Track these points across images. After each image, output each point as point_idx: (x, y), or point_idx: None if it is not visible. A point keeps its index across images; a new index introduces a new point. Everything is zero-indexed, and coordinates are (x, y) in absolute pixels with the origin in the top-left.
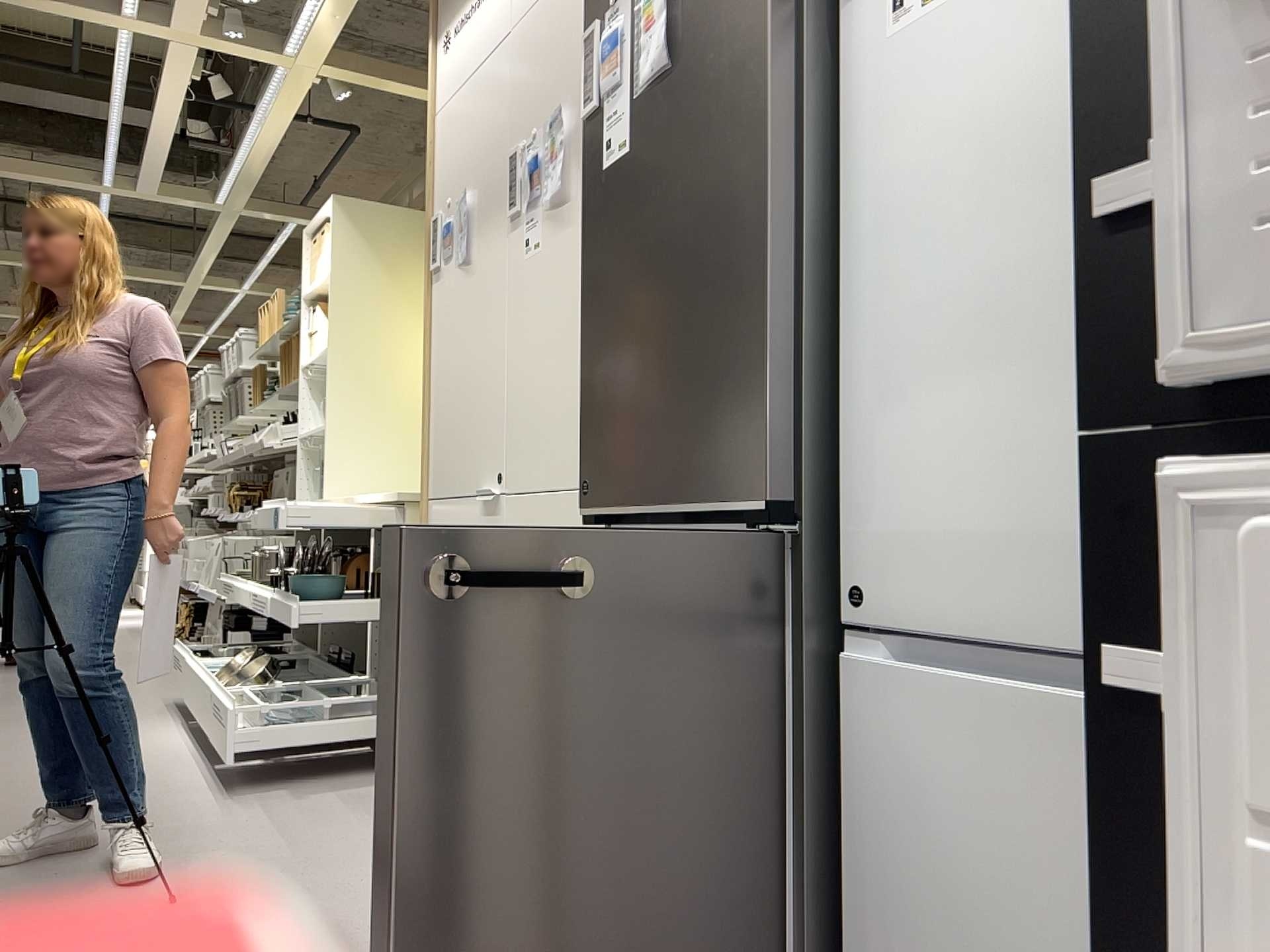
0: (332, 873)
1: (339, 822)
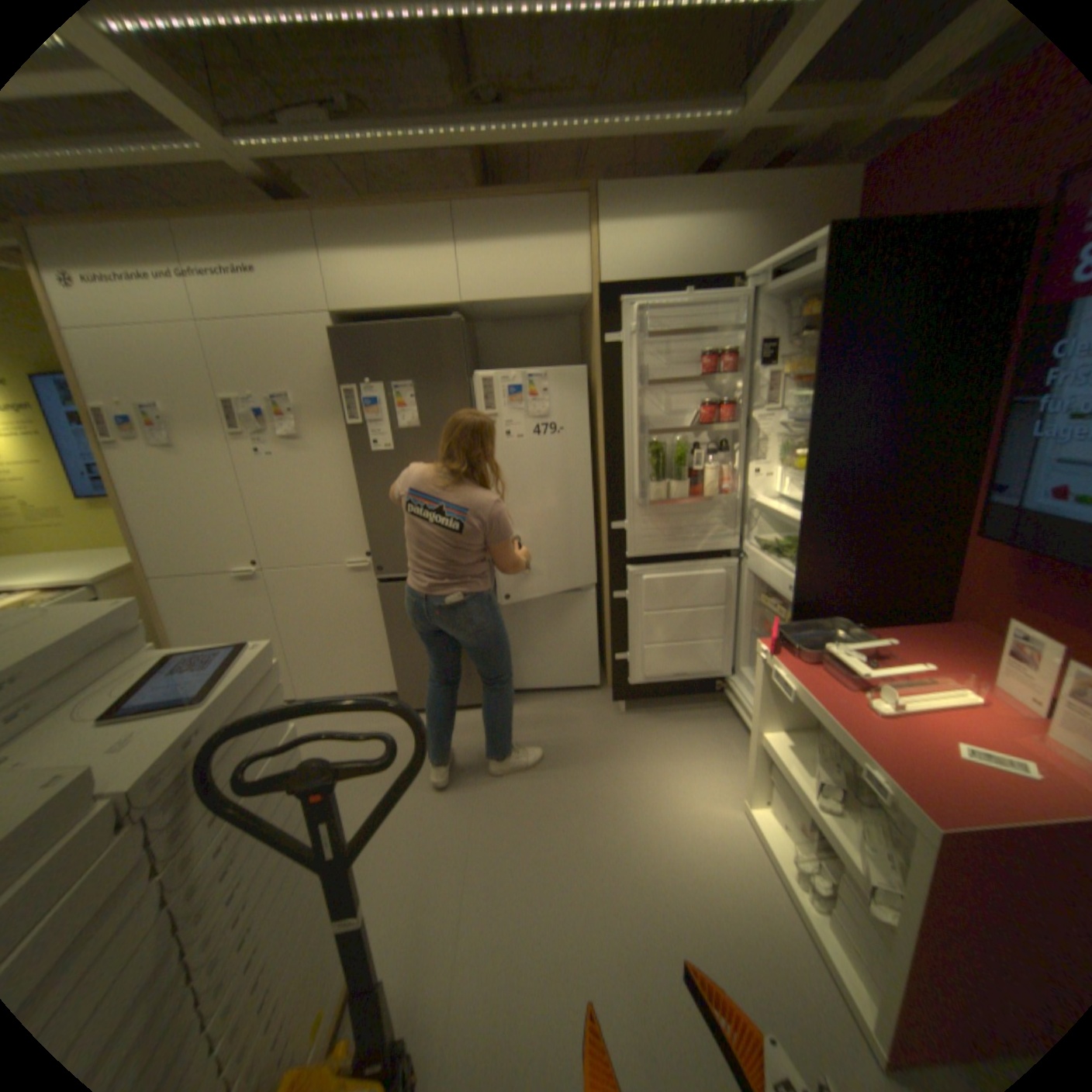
0: None
1: None
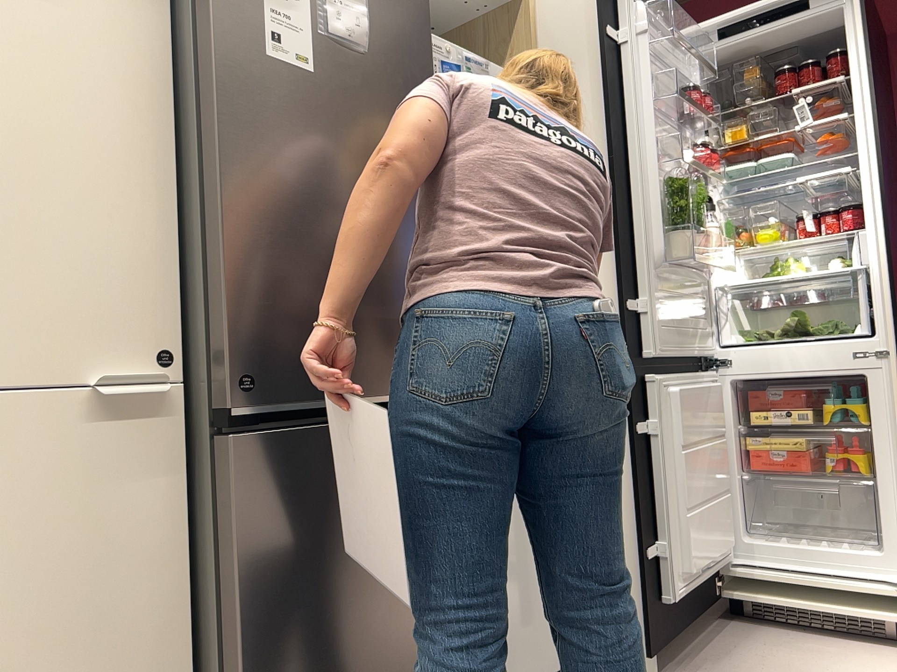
0: None
1: None
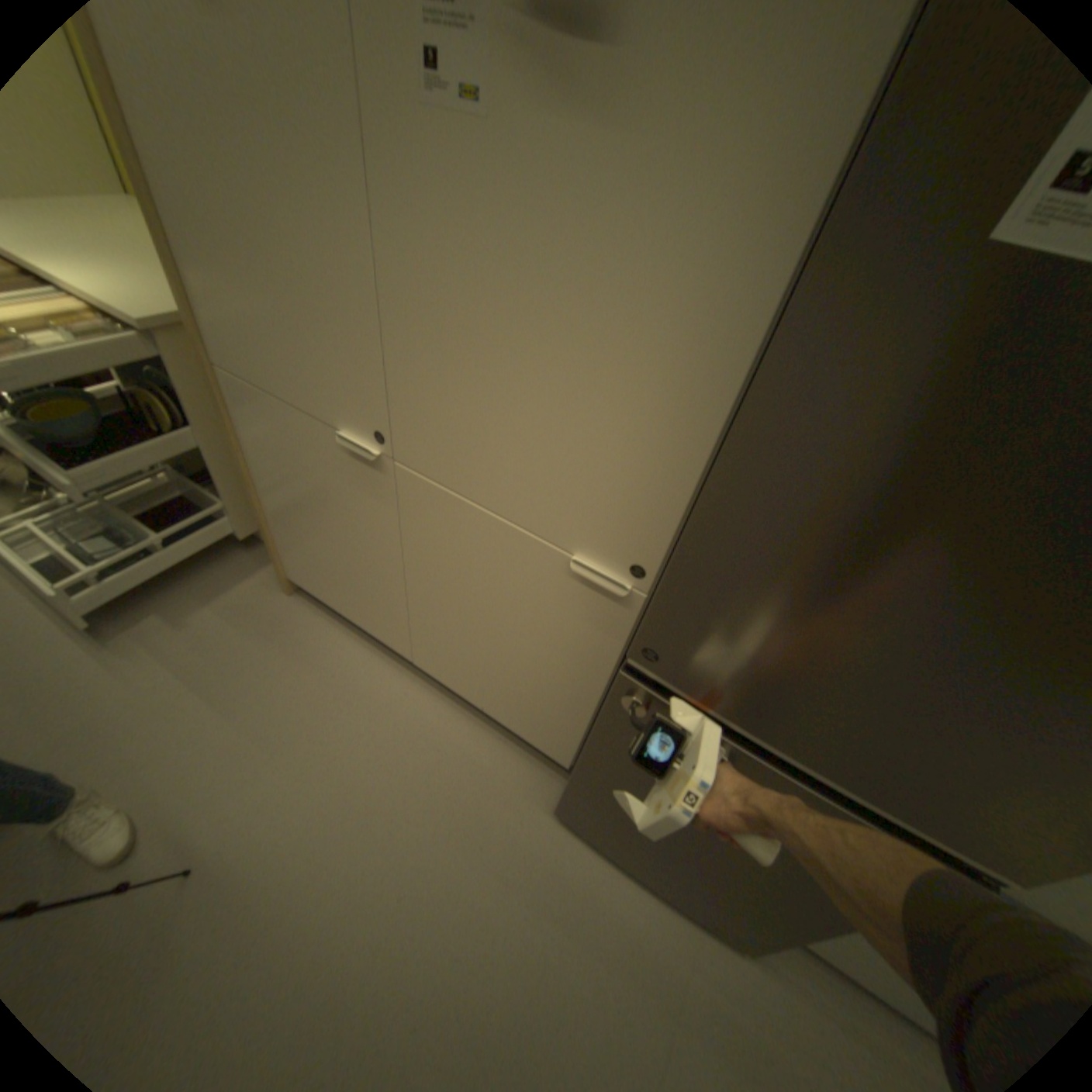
0: (298, 750)
1: (248, 659)
